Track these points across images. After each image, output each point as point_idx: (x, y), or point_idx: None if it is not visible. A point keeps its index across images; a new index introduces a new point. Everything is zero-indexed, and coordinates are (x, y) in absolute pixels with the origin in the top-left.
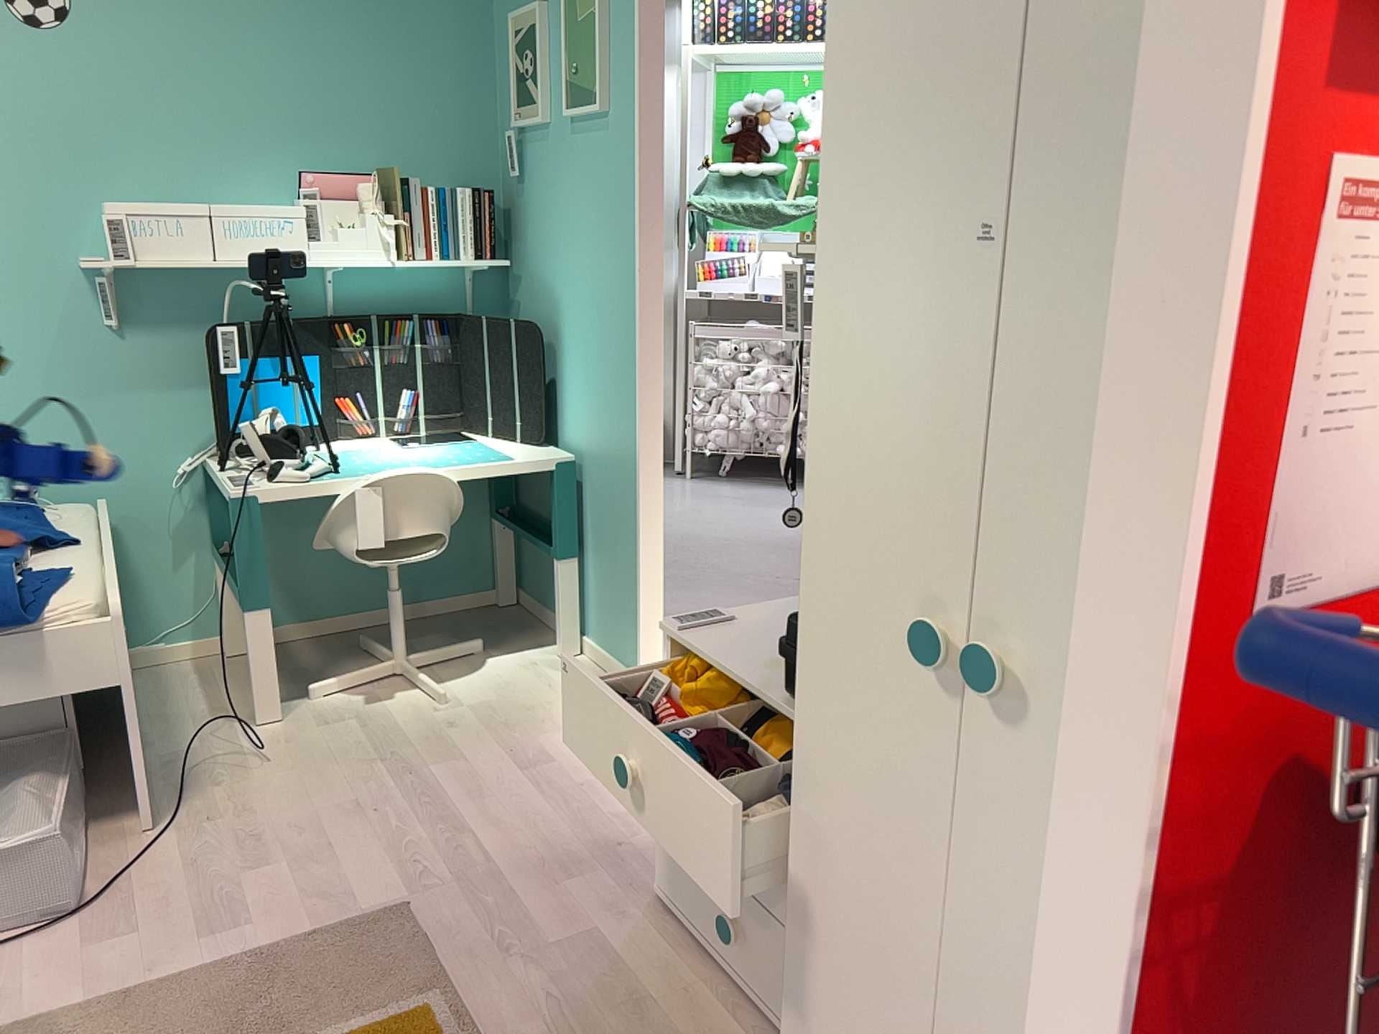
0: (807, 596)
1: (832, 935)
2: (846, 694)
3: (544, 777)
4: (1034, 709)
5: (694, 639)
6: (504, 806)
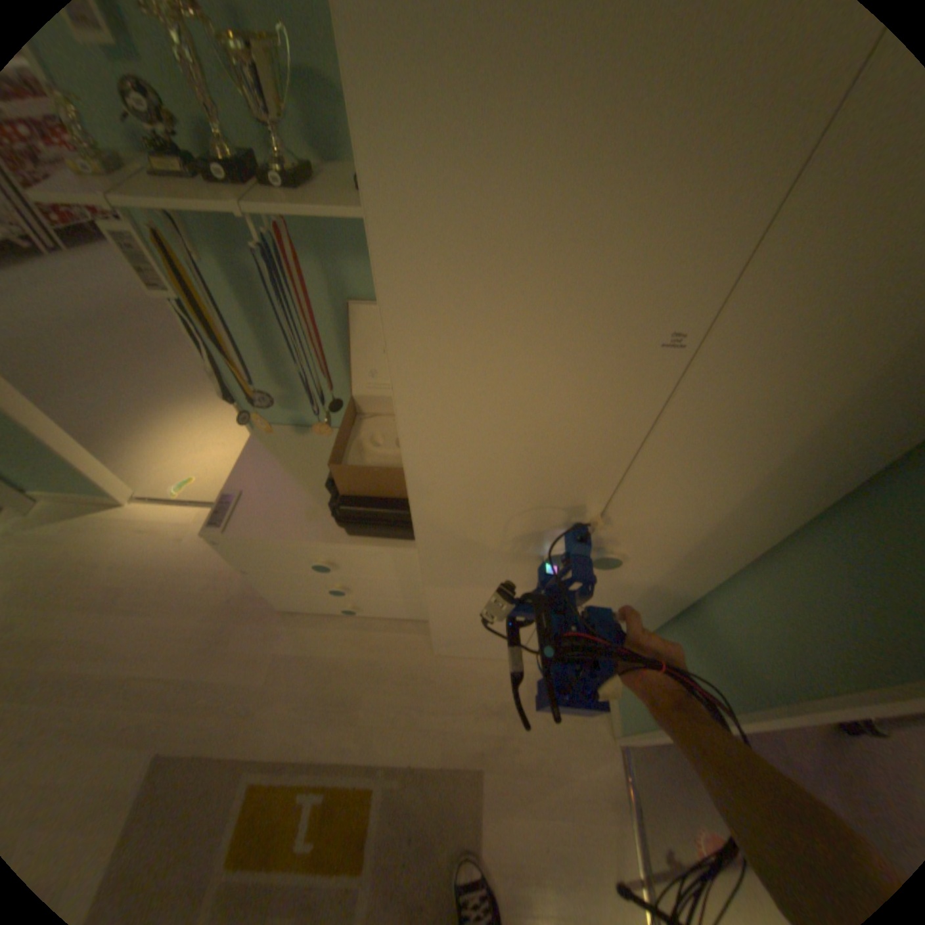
0: (424, 548)
1: (464, 624)
2: (469, 573)
3: (130, 603)
4: (627, 562)
5: (240, 532)
6: (130, 644)
